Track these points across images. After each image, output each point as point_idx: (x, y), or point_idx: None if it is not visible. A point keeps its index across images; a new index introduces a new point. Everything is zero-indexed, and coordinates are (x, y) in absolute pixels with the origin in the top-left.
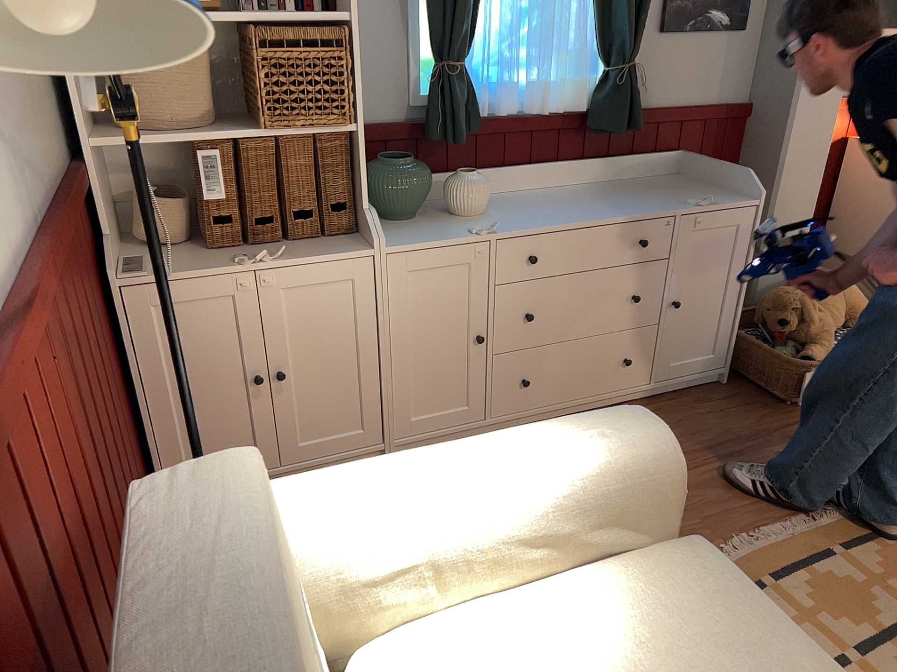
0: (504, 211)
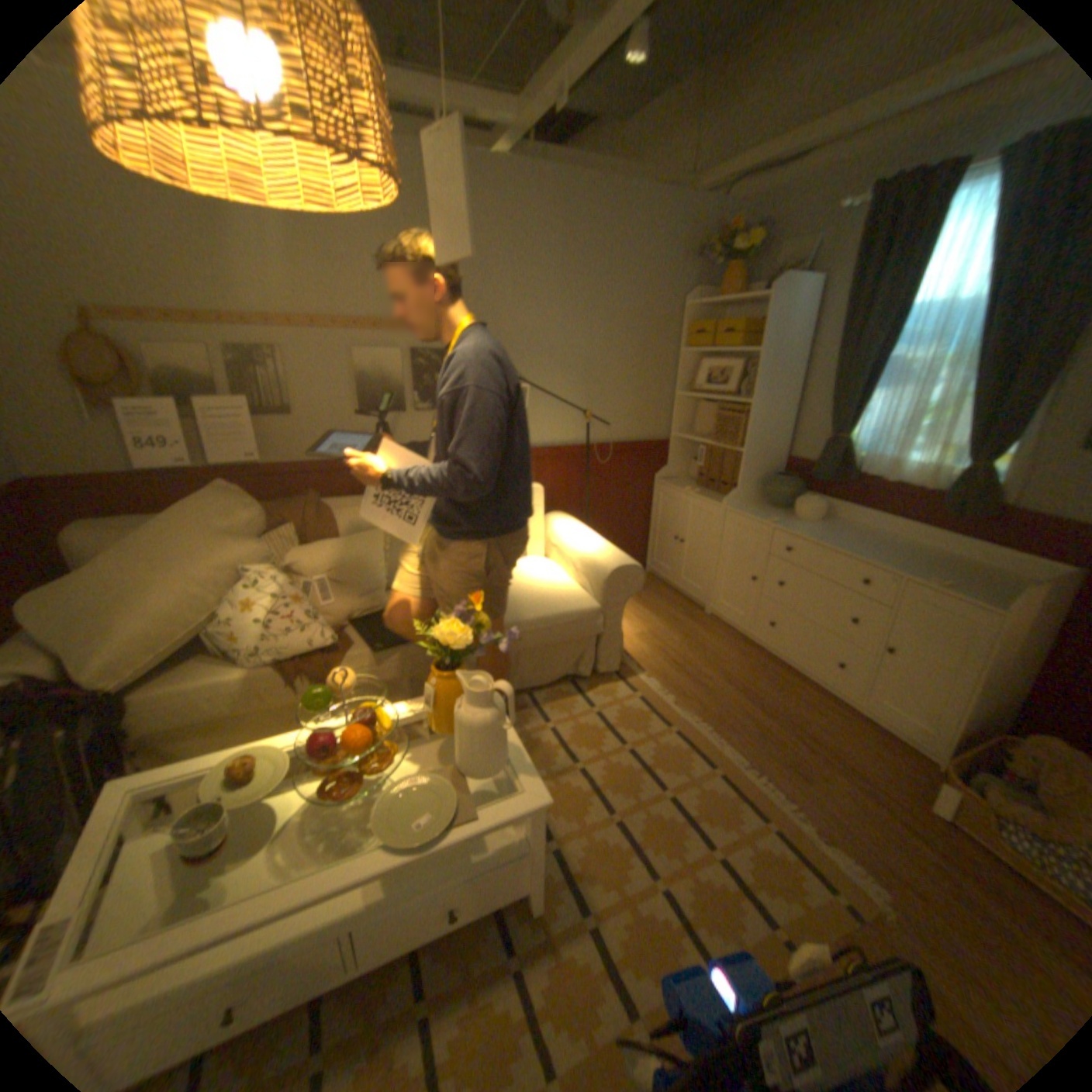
0: (822, 527)
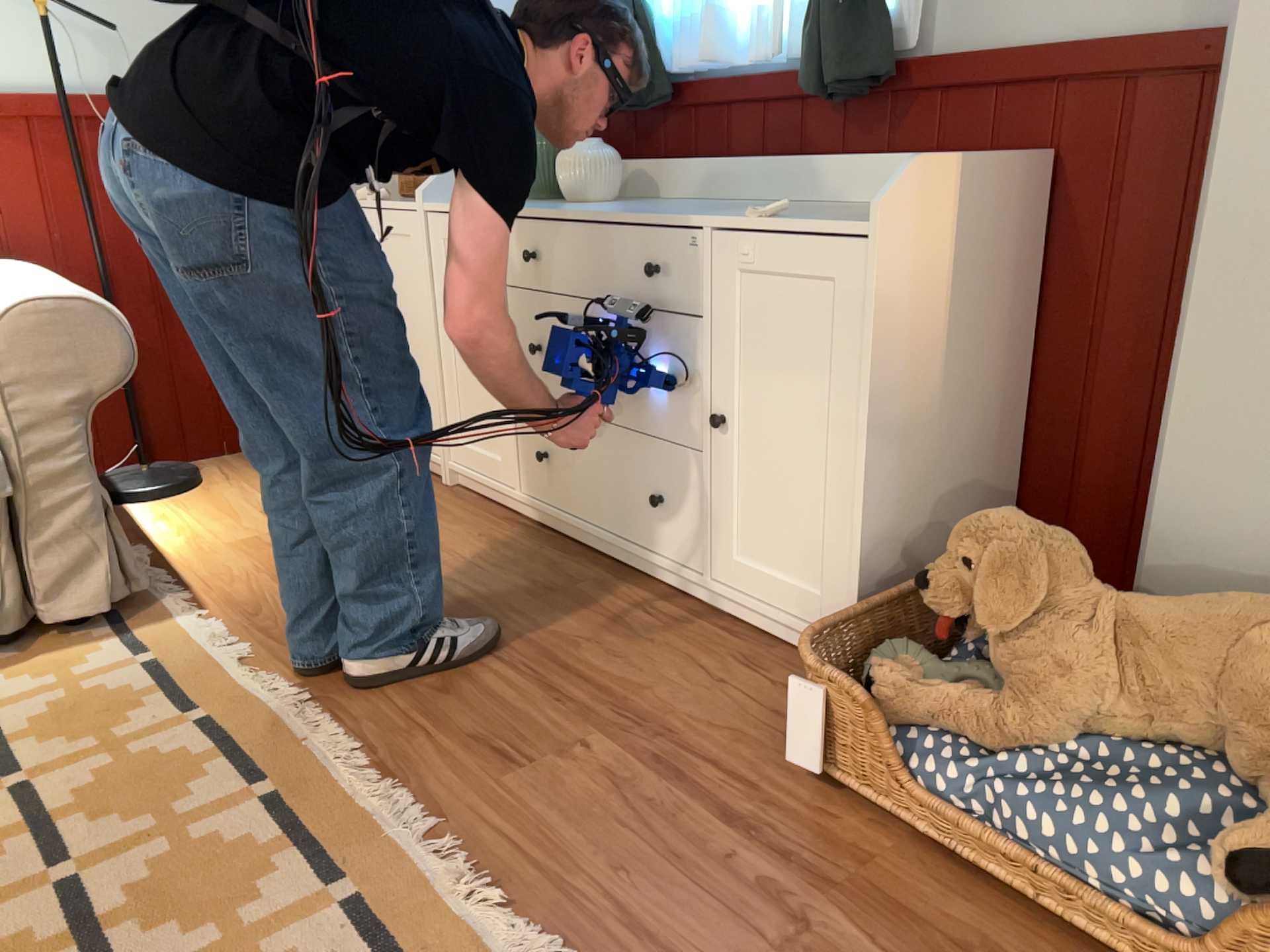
0: (605, 205)
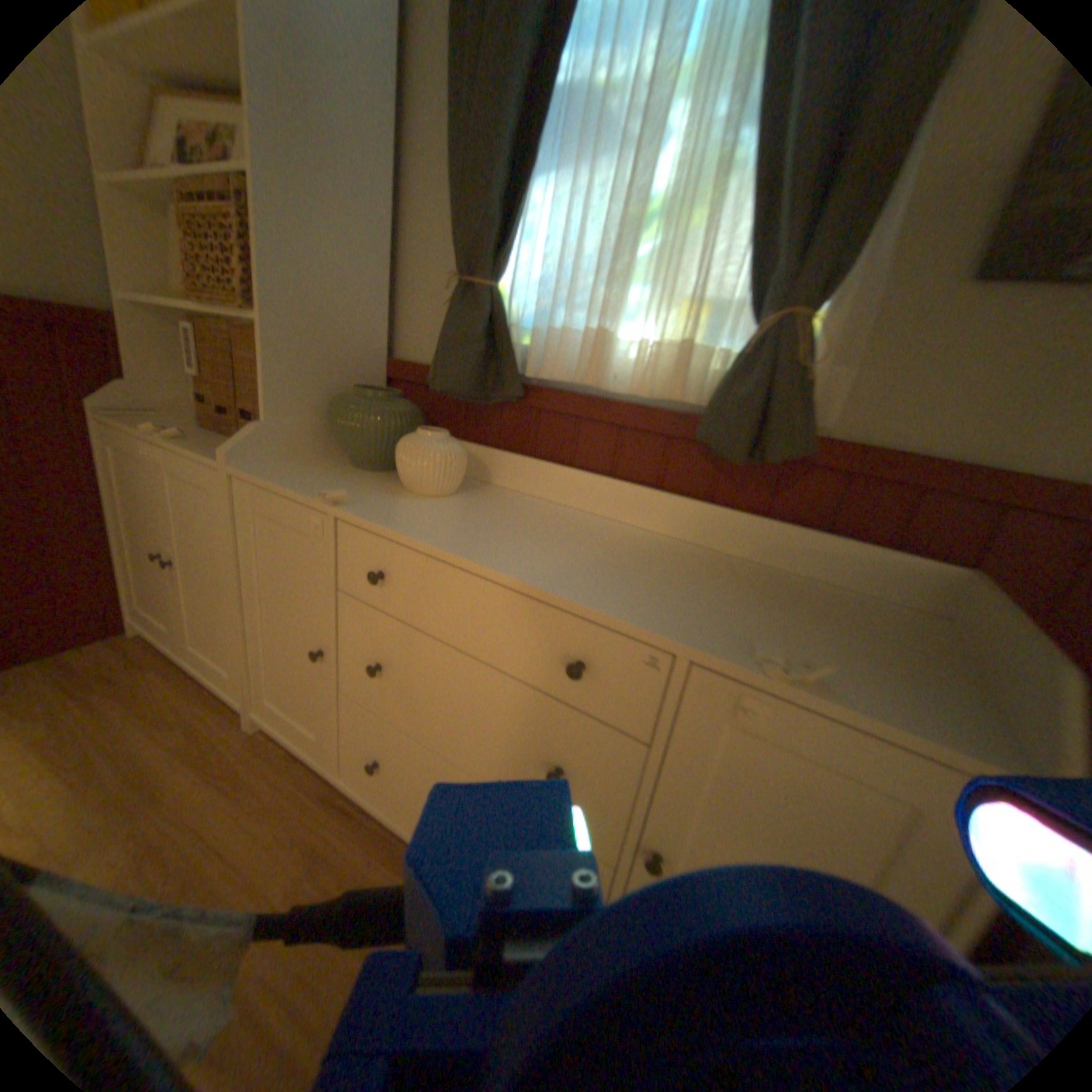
0: (461, 507)
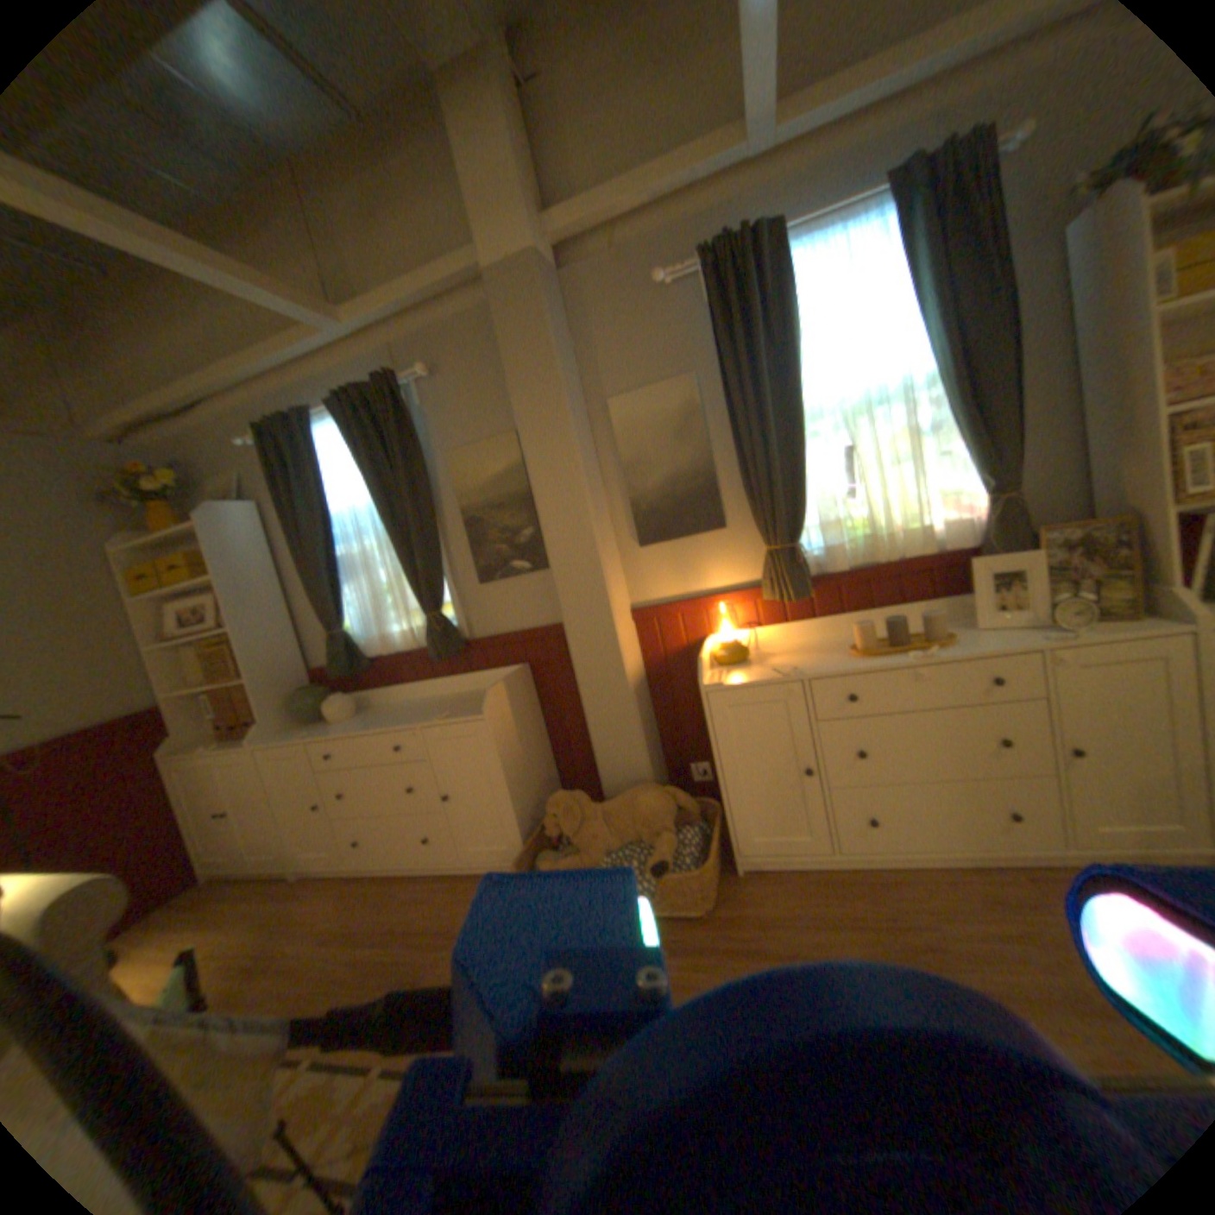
0: (353, 719)
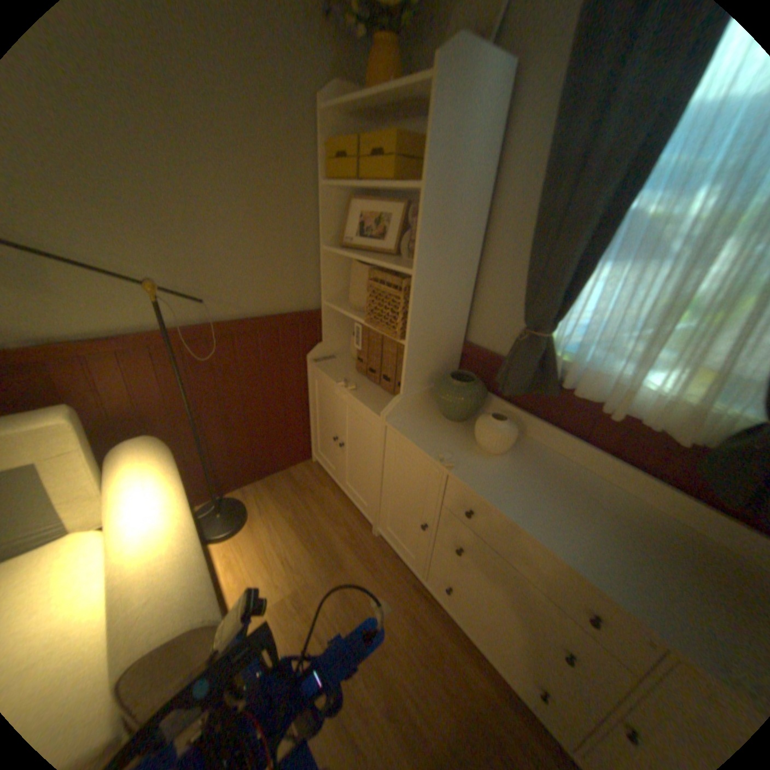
0: (513, 467)
